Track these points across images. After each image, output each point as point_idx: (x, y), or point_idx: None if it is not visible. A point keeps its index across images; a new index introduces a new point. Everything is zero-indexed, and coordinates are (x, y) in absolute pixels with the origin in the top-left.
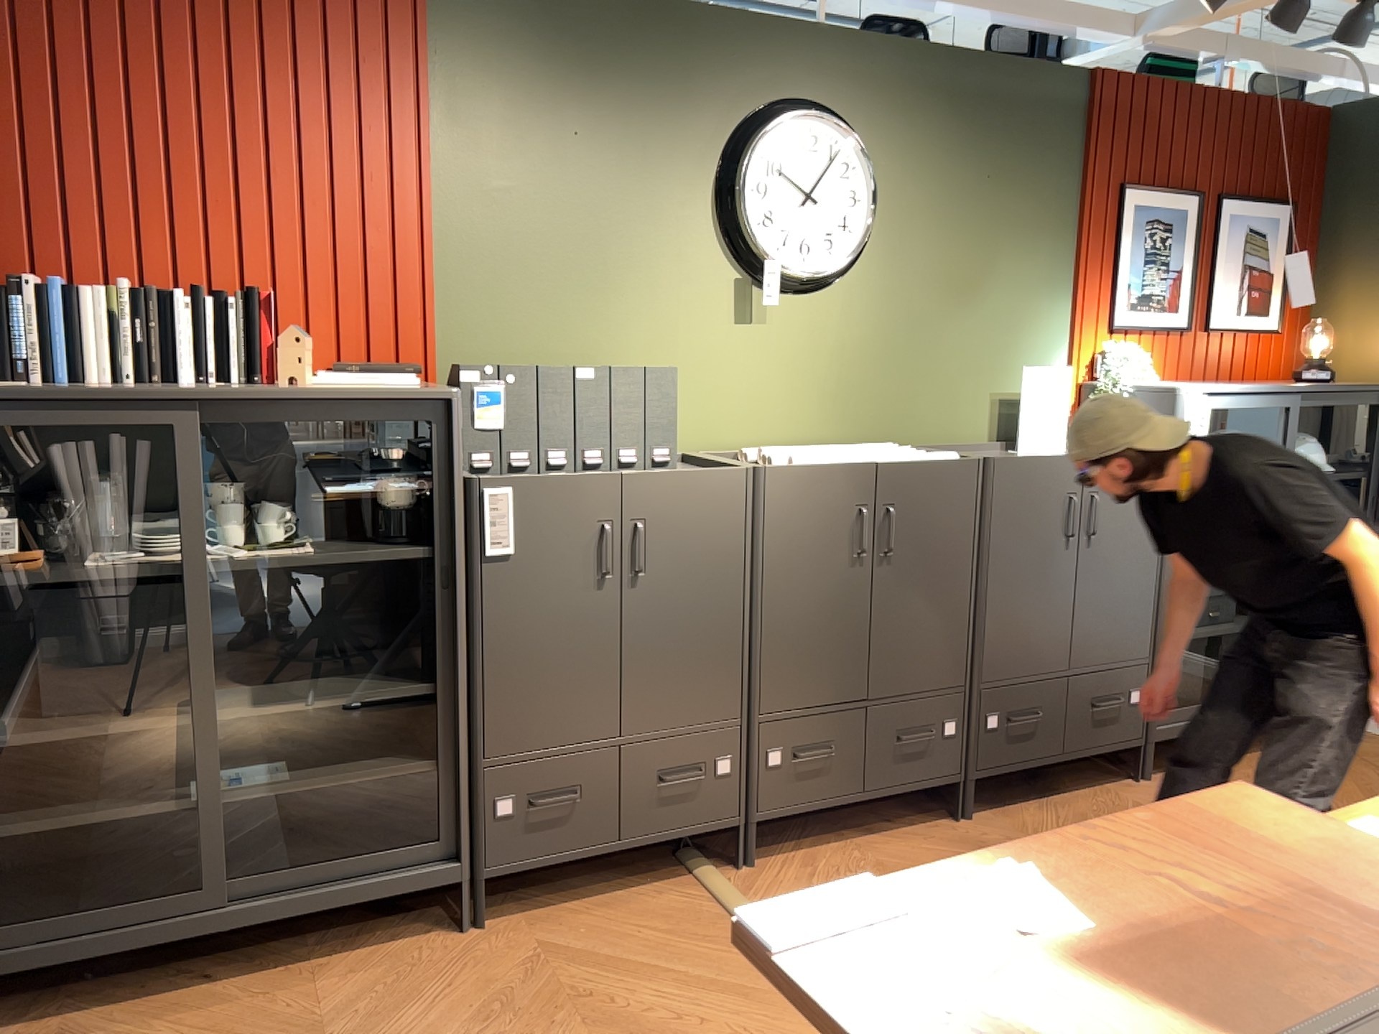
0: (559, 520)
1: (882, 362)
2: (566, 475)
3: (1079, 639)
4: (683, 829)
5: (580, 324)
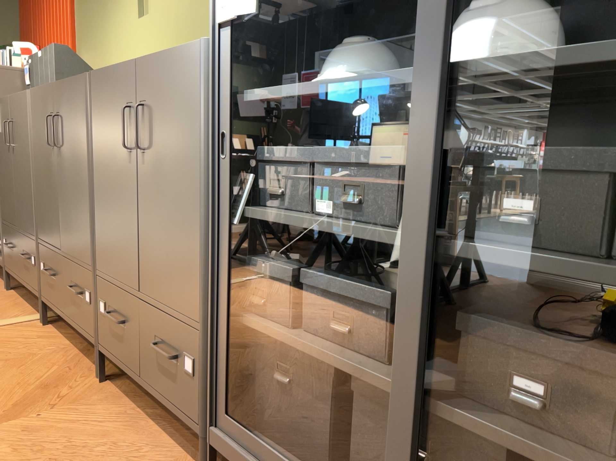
0: (3, 119)
1: (195, 24)
2: (4, 98)
3: (142, 263)
4: (28, 285)
5: (101, 39)
